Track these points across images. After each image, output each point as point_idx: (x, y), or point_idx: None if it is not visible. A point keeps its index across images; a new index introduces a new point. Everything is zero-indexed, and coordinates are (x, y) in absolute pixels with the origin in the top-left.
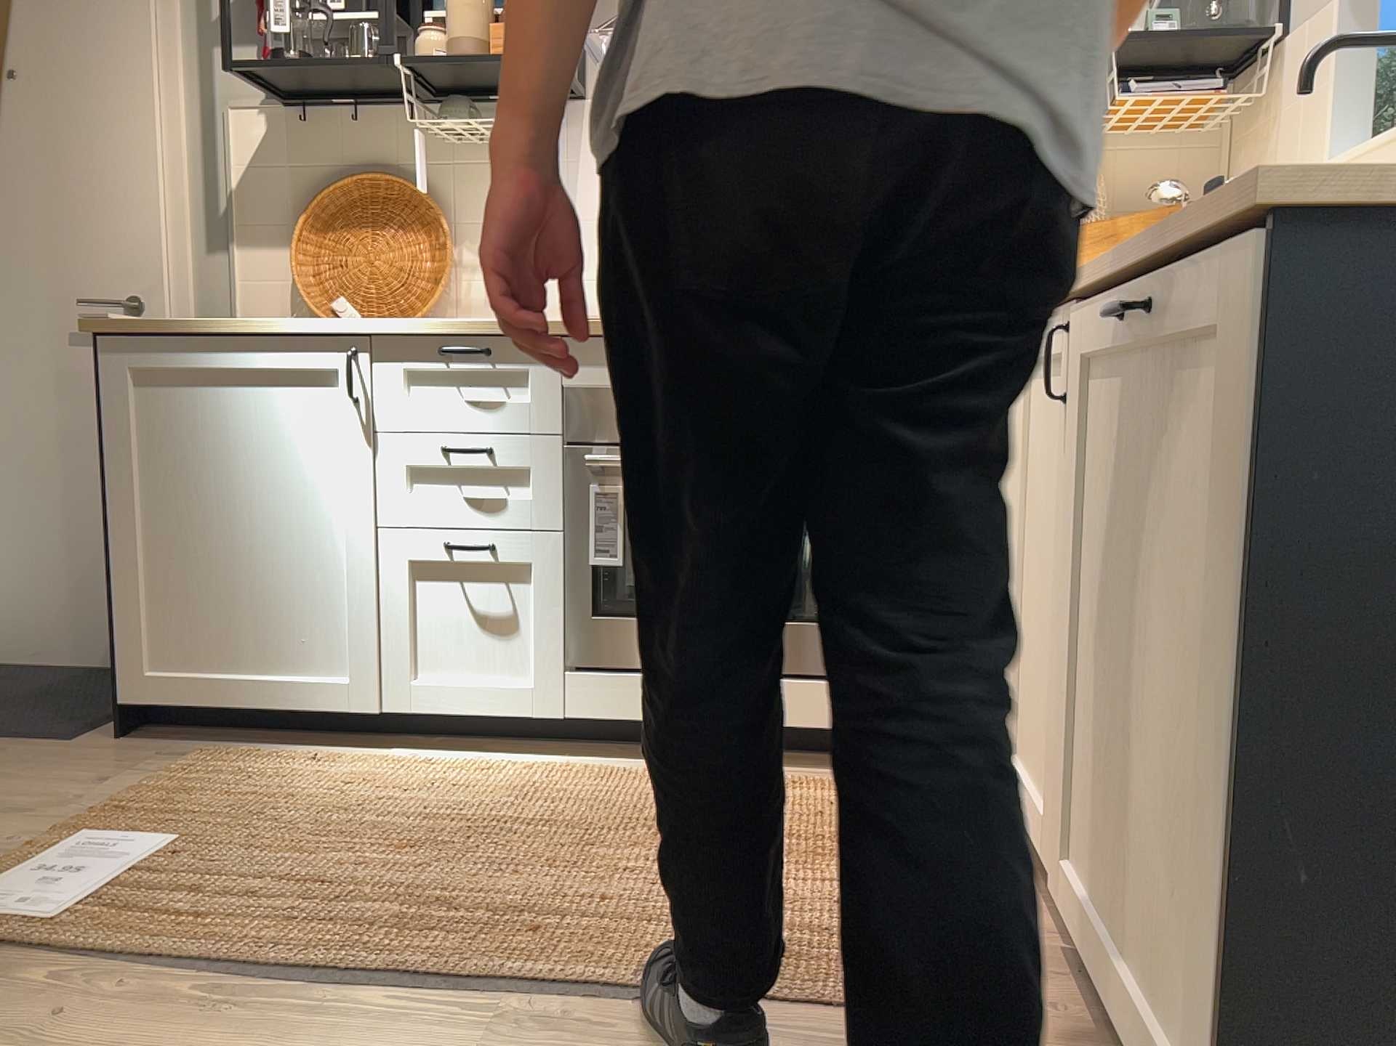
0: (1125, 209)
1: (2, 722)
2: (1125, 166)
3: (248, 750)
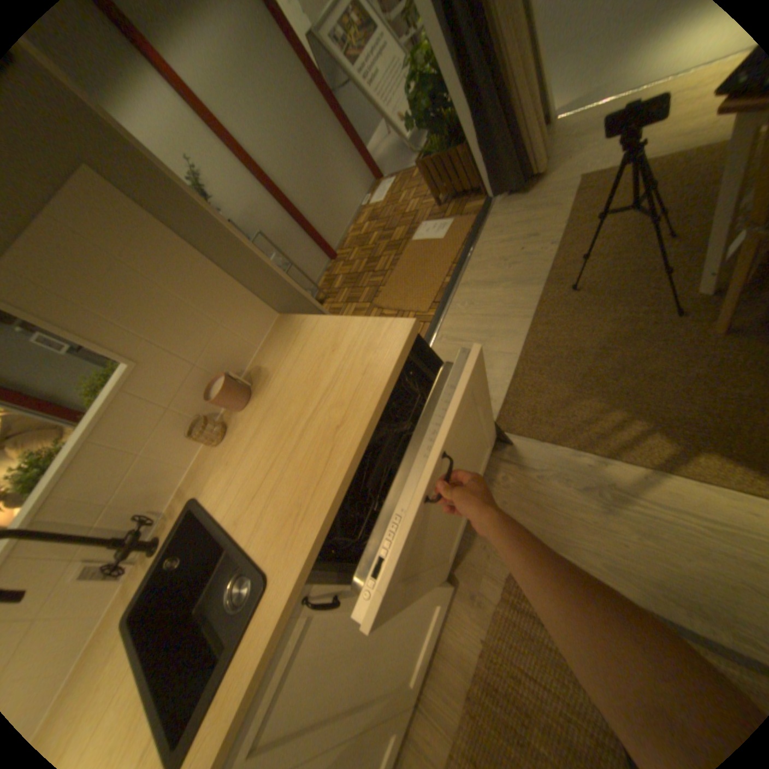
0: None
1: None
2: None
3: None
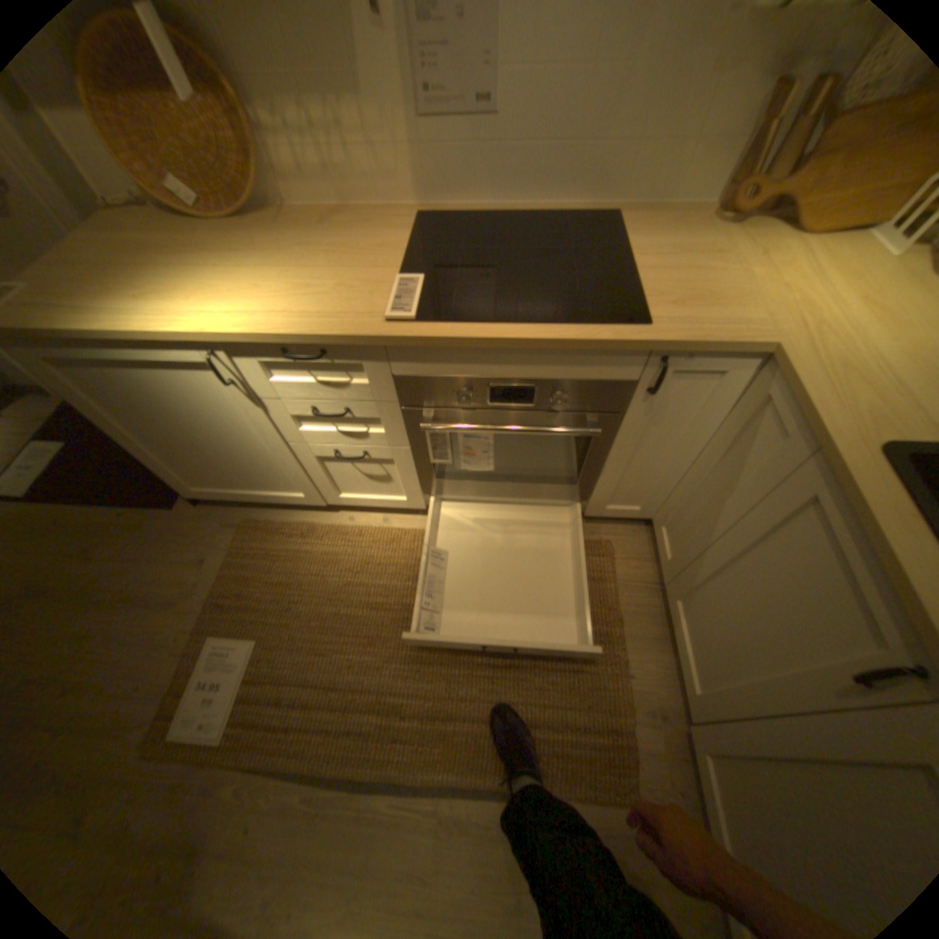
0: None
1: (126, 486)
2: None
3: (263, 518)
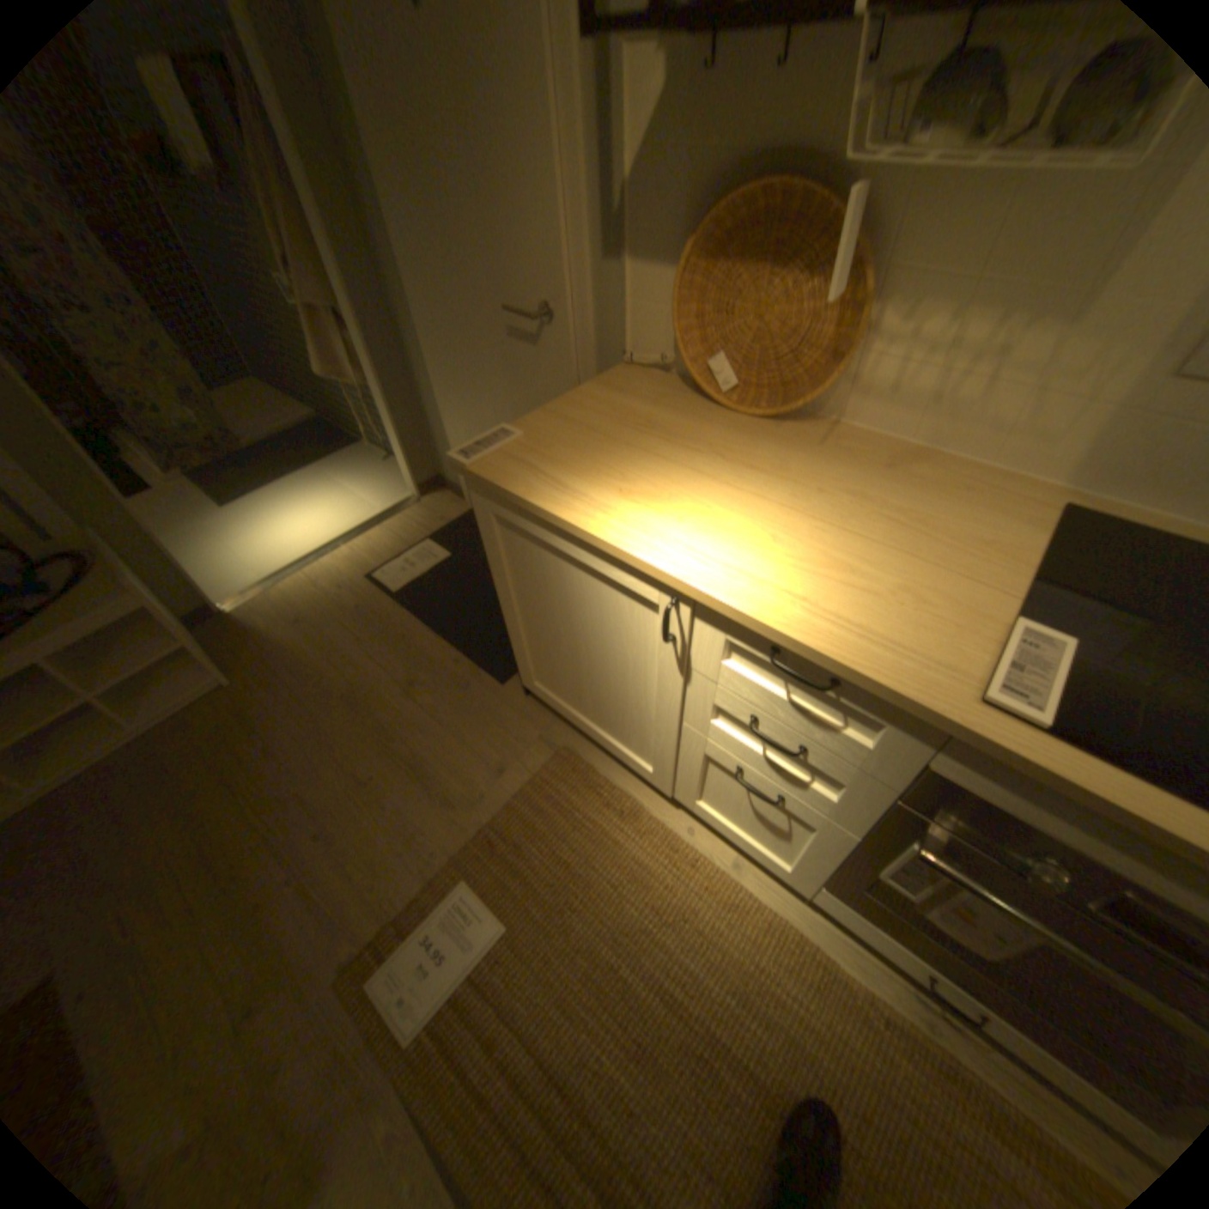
0: None
1: (479, 632)
2: None
3: (589, 760)
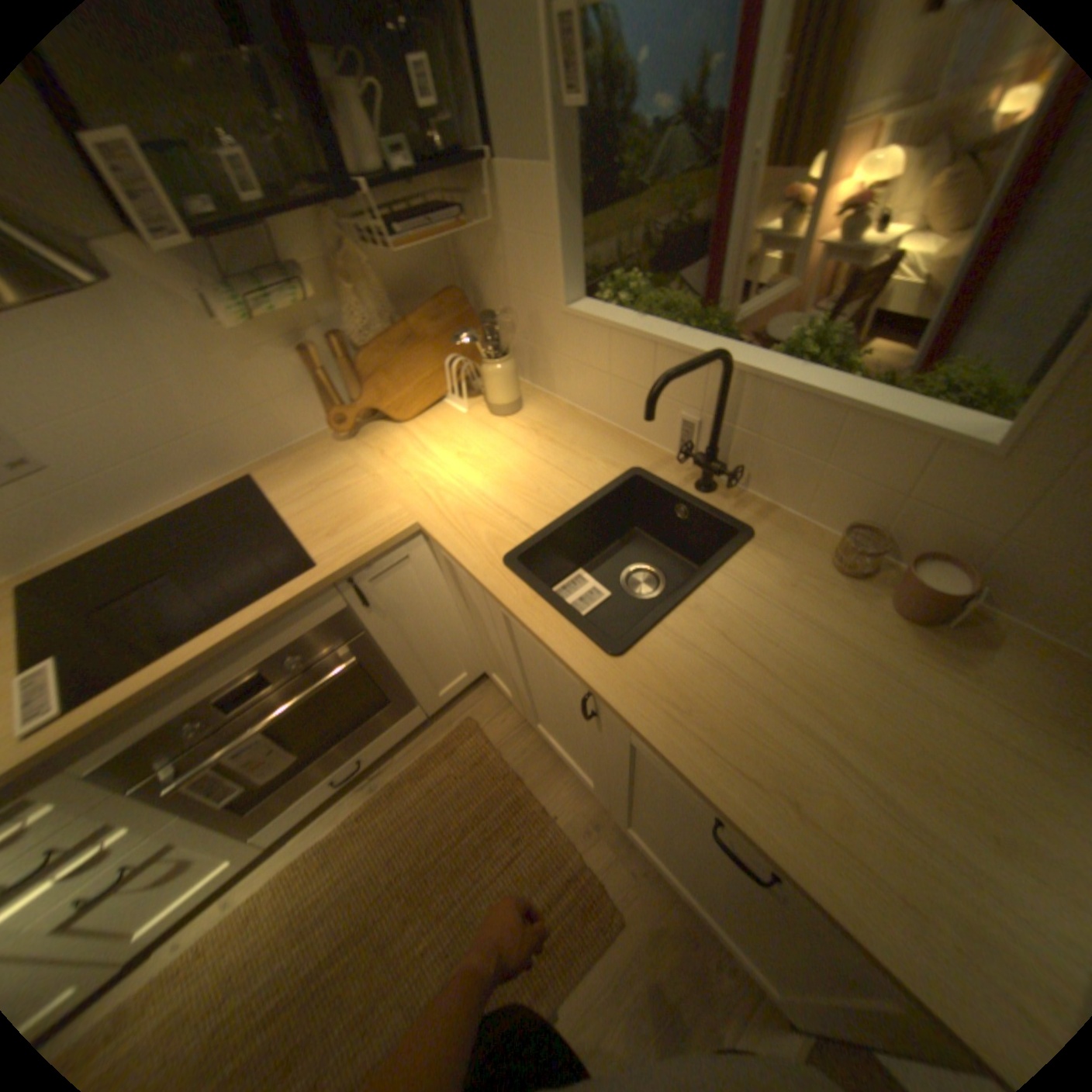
0: (400, 287)
1: None
2: (388, 251)
3: None
